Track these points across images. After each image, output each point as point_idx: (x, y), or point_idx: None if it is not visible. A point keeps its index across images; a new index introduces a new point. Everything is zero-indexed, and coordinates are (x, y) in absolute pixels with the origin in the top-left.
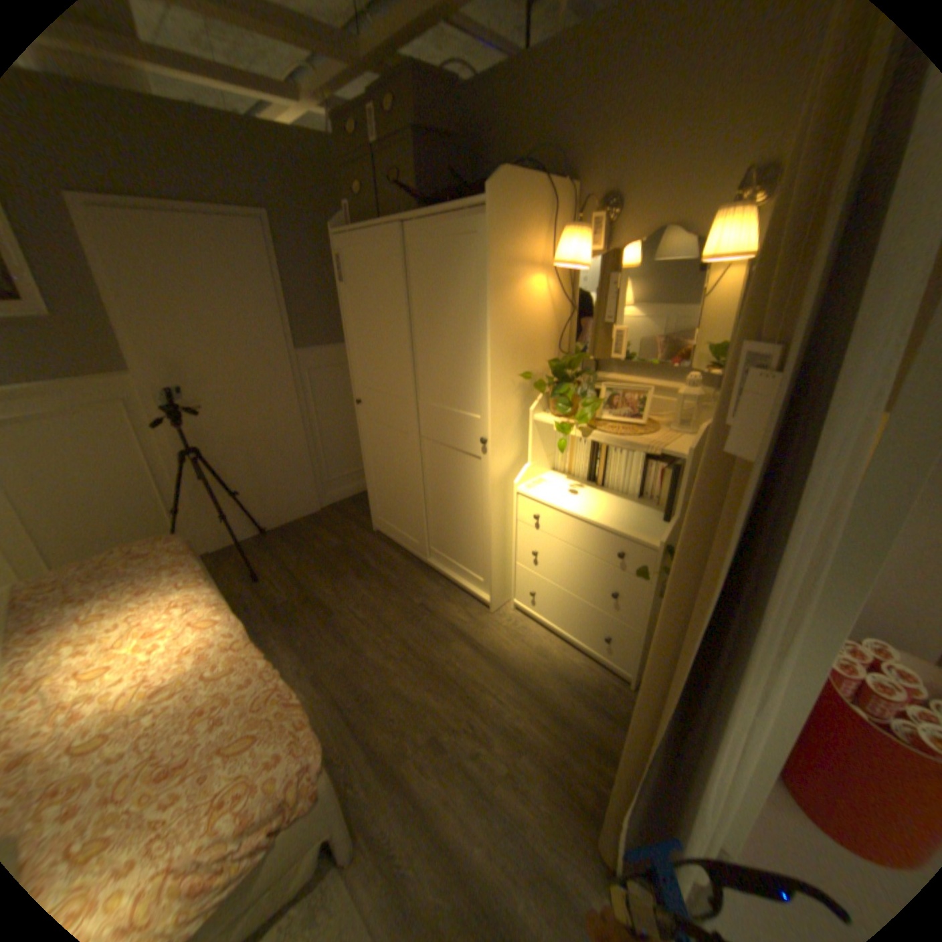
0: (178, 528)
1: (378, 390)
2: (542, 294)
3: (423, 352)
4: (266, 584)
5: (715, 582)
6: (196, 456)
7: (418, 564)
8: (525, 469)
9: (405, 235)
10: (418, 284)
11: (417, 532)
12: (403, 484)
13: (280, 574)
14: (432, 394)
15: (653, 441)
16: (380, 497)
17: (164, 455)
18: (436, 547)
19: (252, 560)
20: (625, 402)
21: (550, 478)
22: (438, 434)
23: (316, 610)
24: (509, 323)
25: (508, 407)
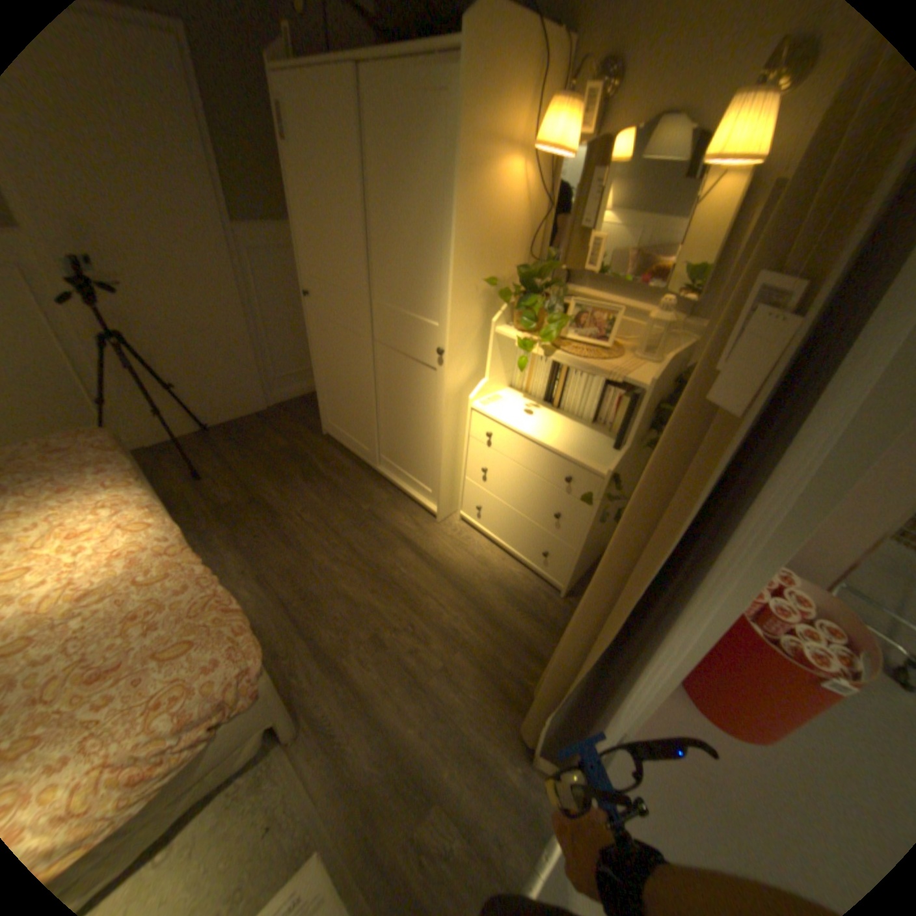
0: (108, 420)
1: (328, 282)
2: (518, 183)
3: (378, 241)
4: (210, 483)
5: (664, 528)
6: (121, 342)
7: (368, 471)
8: (482, 384)
9: (360, 82)
10: (375, 153)
11: (367, 440)
12: (354, 389)
13: (225, 474)
14: (387, 292)
15: (616, 366)
16: (330, 400)
17: (81, 337)
18: (387, 456)
19: (194, 457)
20: (593, 321)
21: (507, 395)
22: (392, 338)
23: (263, 512)
24: (478, 216)
25: (469, 316)
